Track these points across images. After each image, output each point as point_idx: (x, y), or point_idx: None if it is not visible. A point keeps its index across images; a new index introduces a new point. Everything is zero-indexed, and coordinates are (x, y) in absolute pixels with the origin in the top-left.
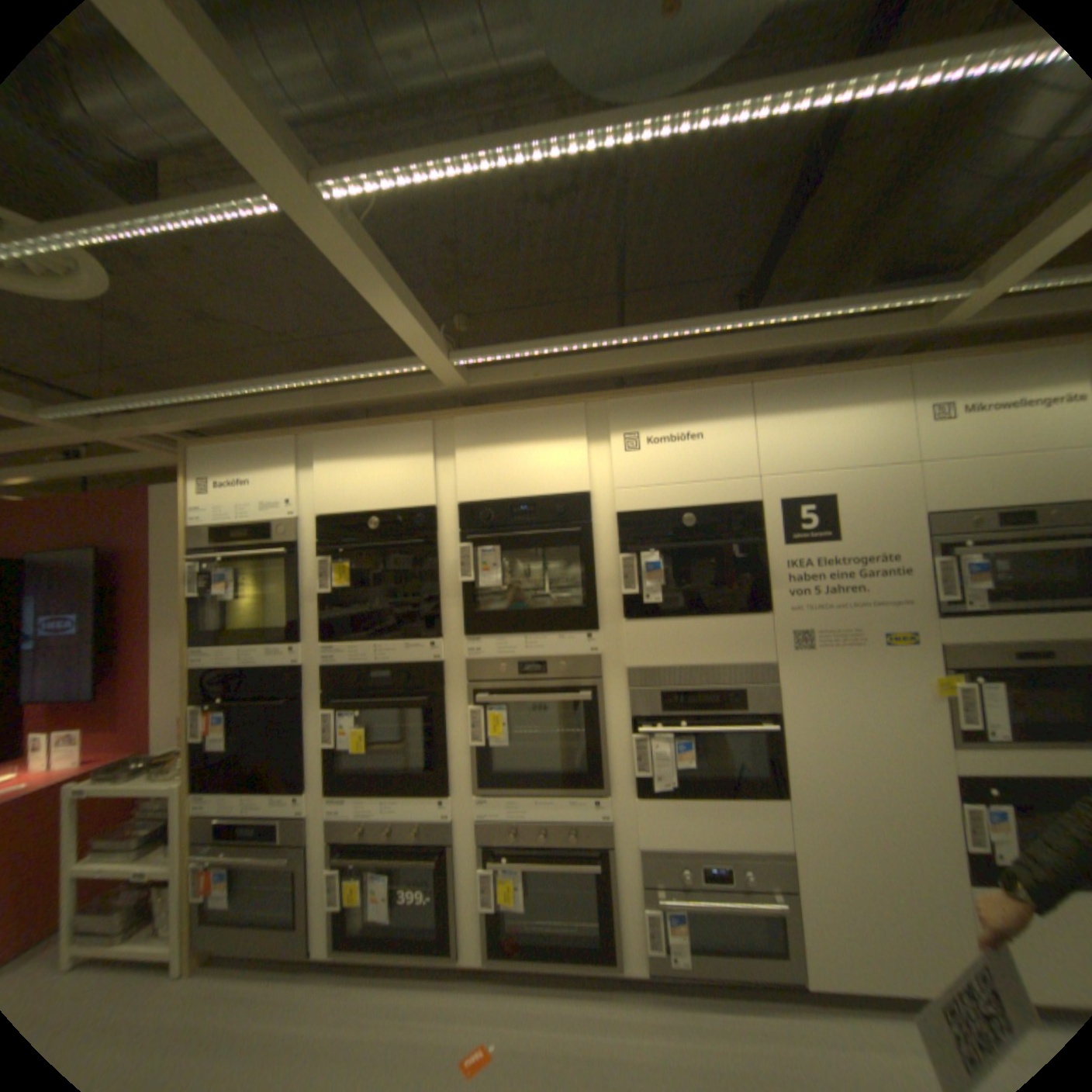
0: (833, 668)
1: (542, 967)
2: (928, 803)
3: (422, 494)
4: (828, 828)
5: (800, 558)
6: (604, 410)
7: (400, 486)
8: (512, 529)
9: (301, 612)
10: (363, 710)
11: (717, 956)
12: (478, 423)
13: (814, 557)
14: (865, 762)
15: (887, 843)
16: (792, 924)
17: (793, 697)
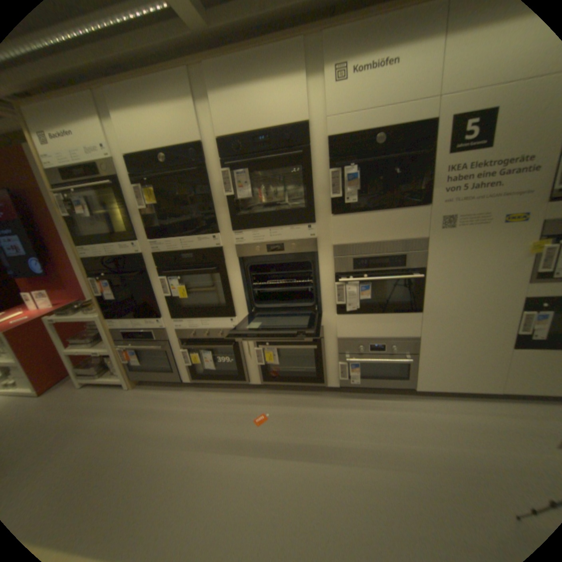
0: (465, 238)
1: (289, 384)
2: (503, 311)
3: (189, 132)
4: (441, 325)
5: (459, 163)
6: (319, 41)
7: (173, 126)
8: (255, 154)
9: (132, 221)
10: (182, 275)
11: (373, 378)
12: (221, 64)
13: (469, 161)
14: (471, 291)
15: (473, 330)
16: (413, 366)
17: (435, 257)
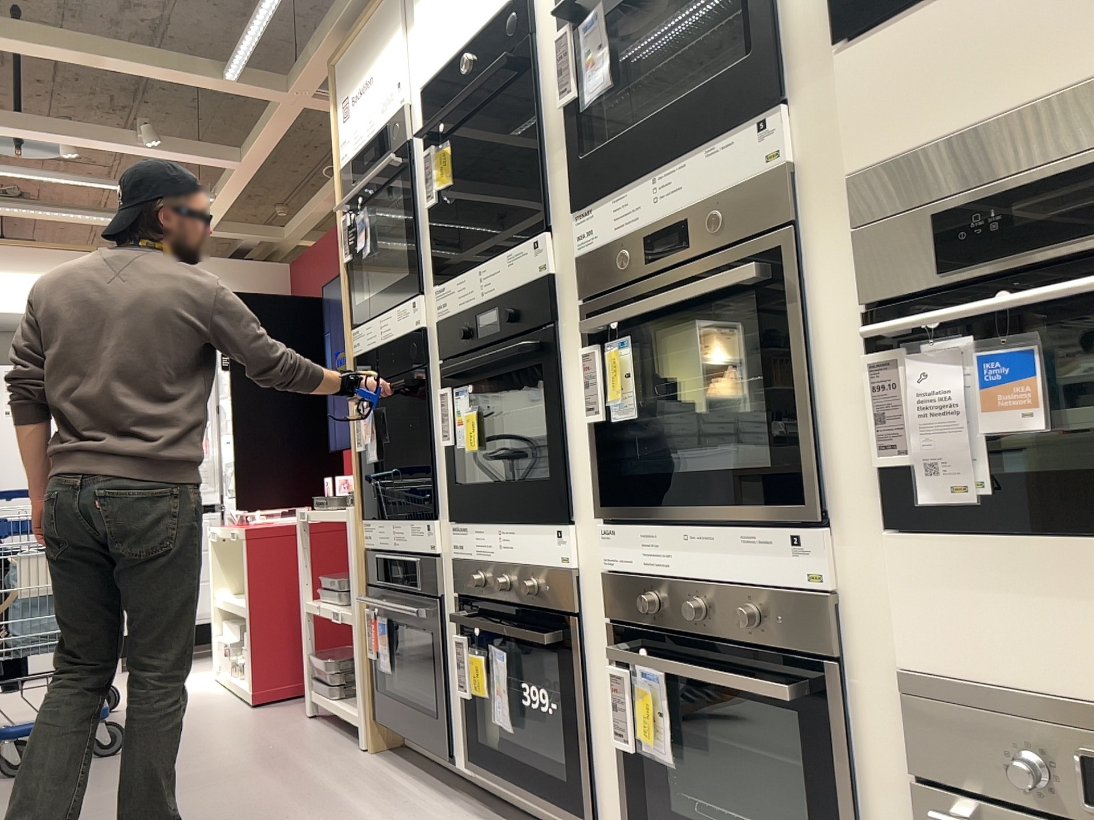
0: None
1: None
2: None
3: None
4: None
5: None
6: None
7: None
8: None
9: (420, 243)
10: (489, 385)
11: None
12: None
13: None
14: None
15: None
16: None
17: None
